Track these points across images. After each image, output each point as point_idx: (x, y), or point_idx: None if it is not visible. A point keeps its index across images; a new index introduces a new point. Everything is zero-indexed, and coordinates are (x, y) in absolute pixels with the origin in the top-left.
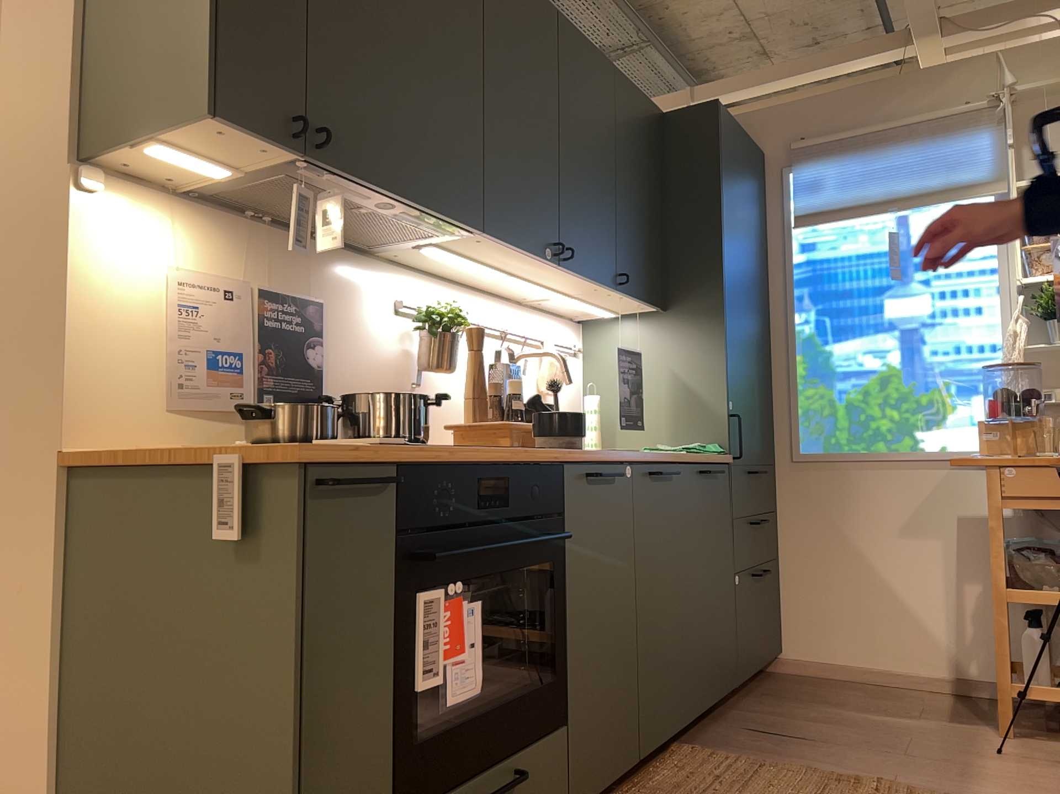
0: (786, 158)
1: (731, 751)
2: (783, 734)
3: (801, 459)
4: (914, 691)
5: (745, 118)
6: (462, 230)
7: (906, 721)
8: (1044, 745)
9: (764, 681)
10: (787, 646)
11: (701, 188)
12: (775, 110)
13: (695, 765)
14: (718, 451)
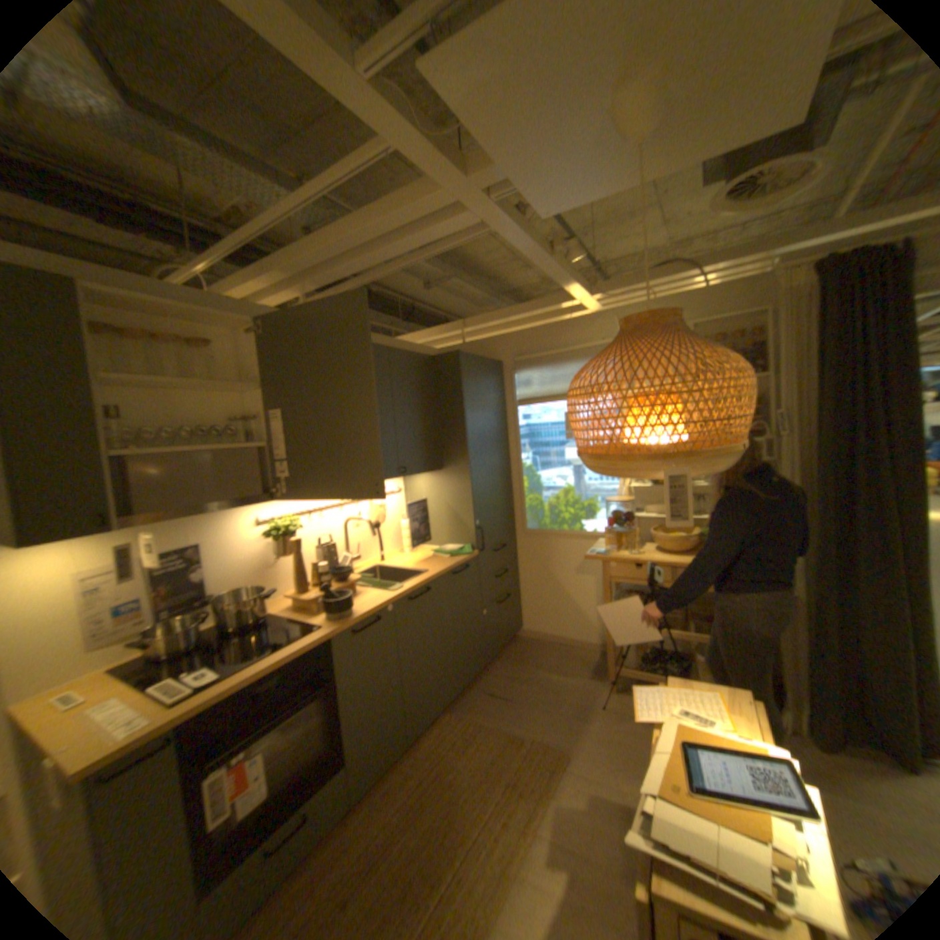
0: (513, 364)
1: (469, 717)
2: (500, 699)
3: (526, 533)
4: (581, 652)
5: (490, 339)
6: (268, 500)
7: (566, 682)
8: (627, 700)
9: (509, 647)
10: (523, 625)
11: (453, 403)
12: (506, 336)
13: (445, 734)
14: (465, 554)
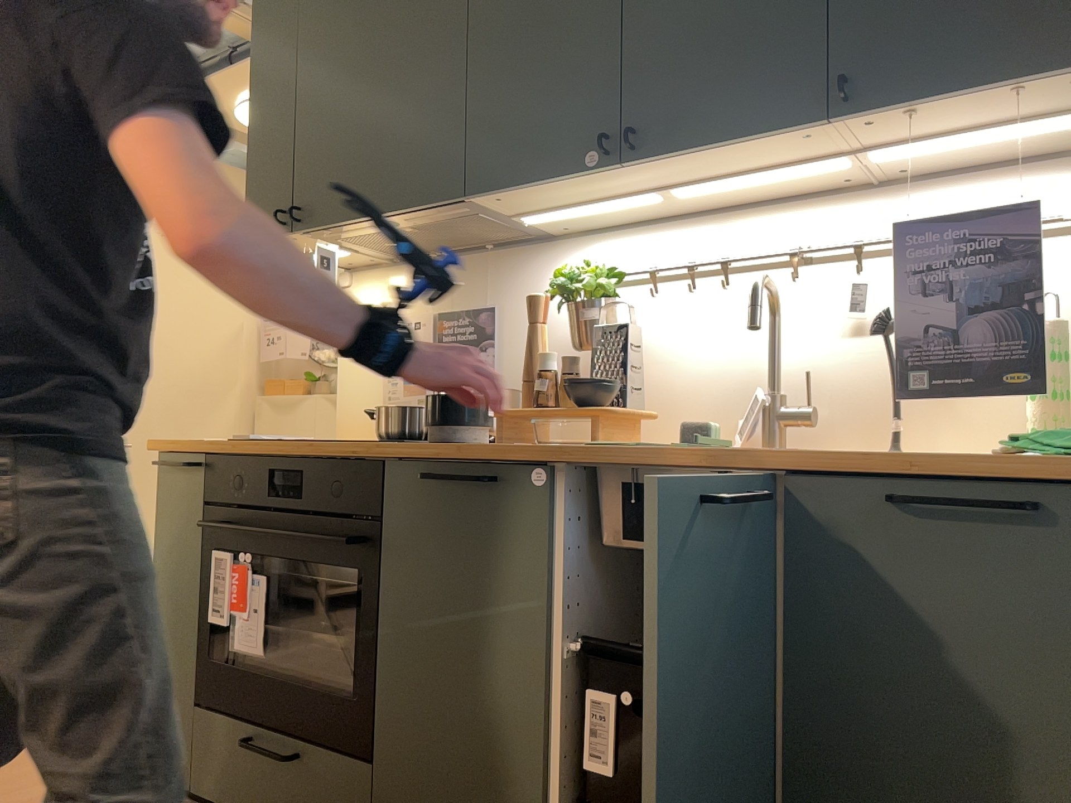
0: None
1: None
2: None
3: None
4: None
5: None
6: (472, 202)
7: None
8: None
9: None
10: None
11: None
12: None
13: None
14: None
